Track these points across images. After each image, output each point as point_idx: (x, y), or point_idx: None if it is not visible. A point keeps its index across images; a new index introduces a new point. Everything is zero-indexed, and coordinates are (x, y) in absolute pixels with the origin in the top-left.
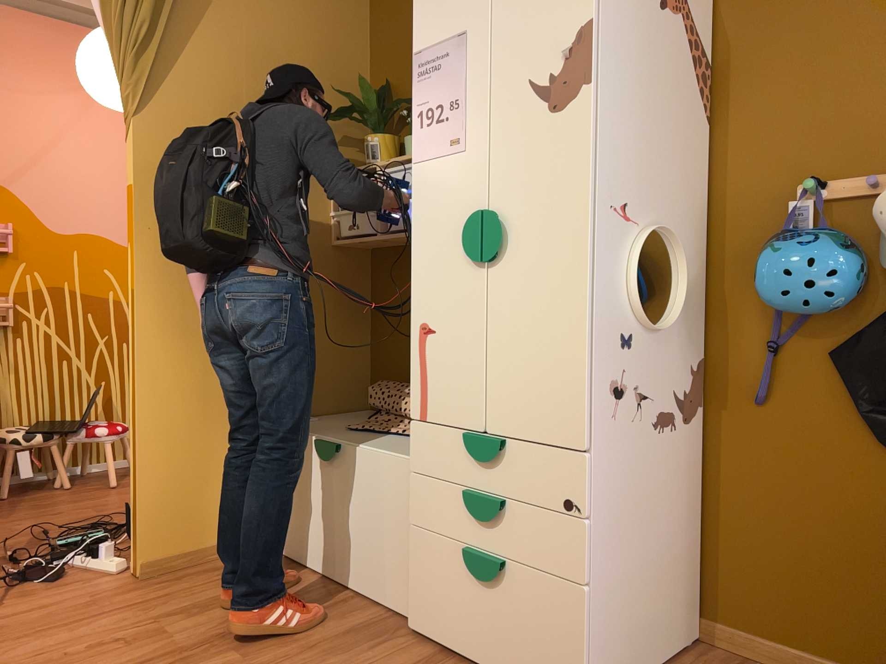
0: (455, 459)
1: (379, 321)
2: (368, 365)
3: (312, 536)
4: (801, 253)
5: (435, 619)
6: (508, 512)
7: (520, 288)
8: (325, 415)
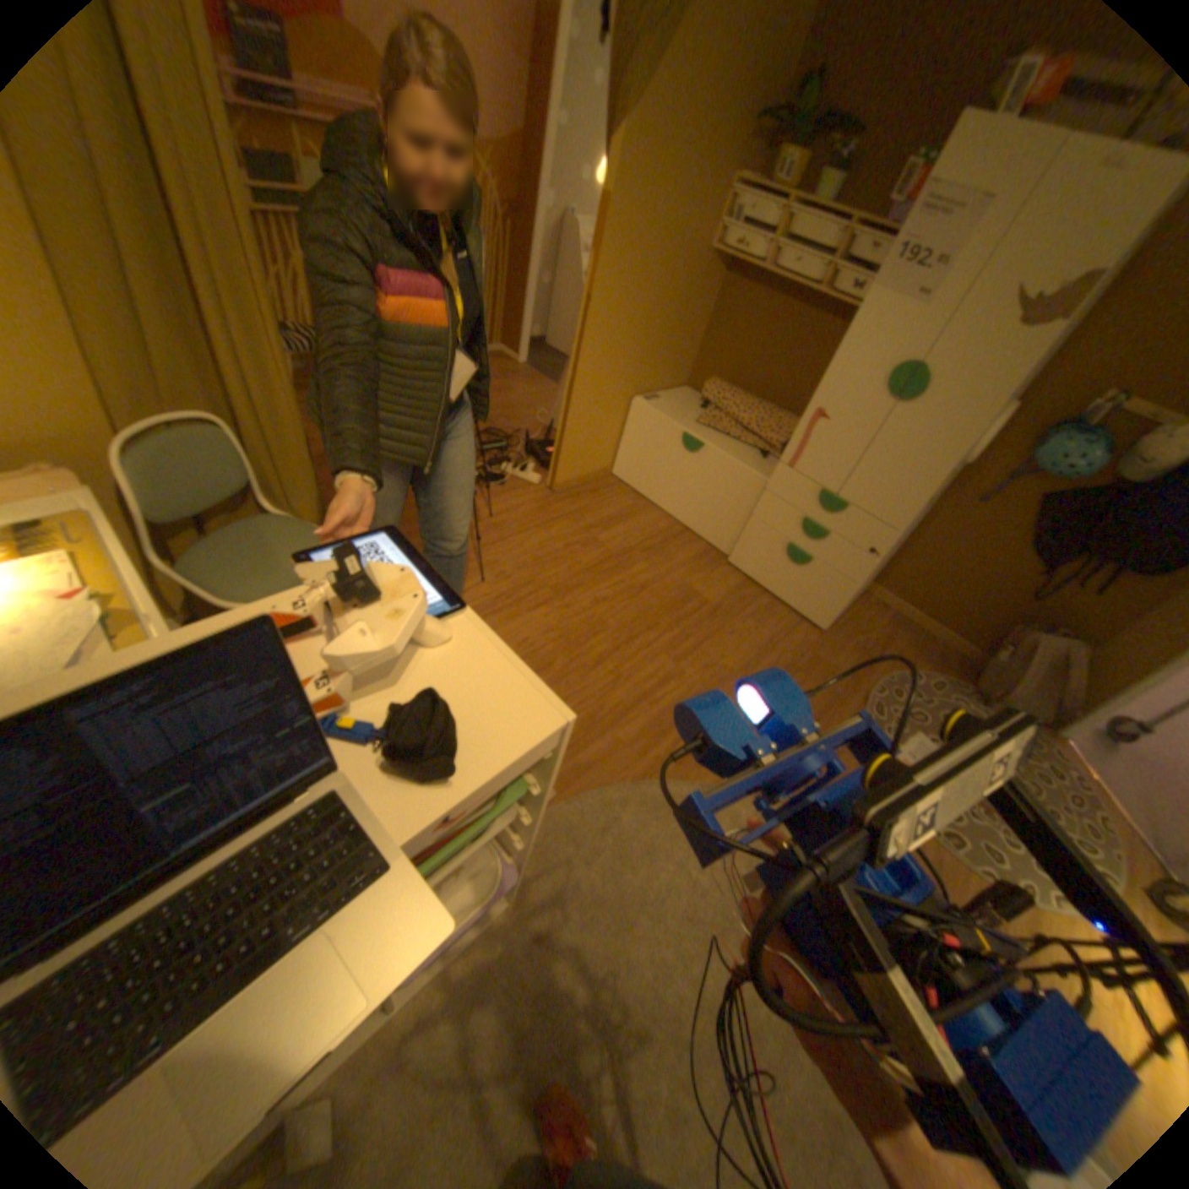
0: (804, 498)
1: (720, 323)
2: (697, 353)
3: (661, 486)
4: (1081, 447)
5: (750, 564)
6: (829, 538)
7: (912, 427)
8: (665, 392)
